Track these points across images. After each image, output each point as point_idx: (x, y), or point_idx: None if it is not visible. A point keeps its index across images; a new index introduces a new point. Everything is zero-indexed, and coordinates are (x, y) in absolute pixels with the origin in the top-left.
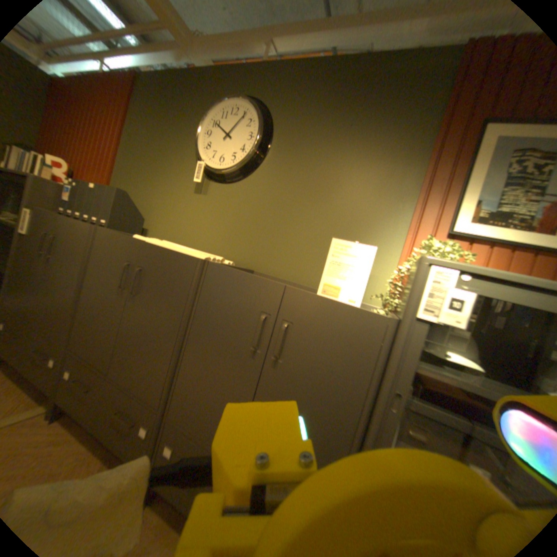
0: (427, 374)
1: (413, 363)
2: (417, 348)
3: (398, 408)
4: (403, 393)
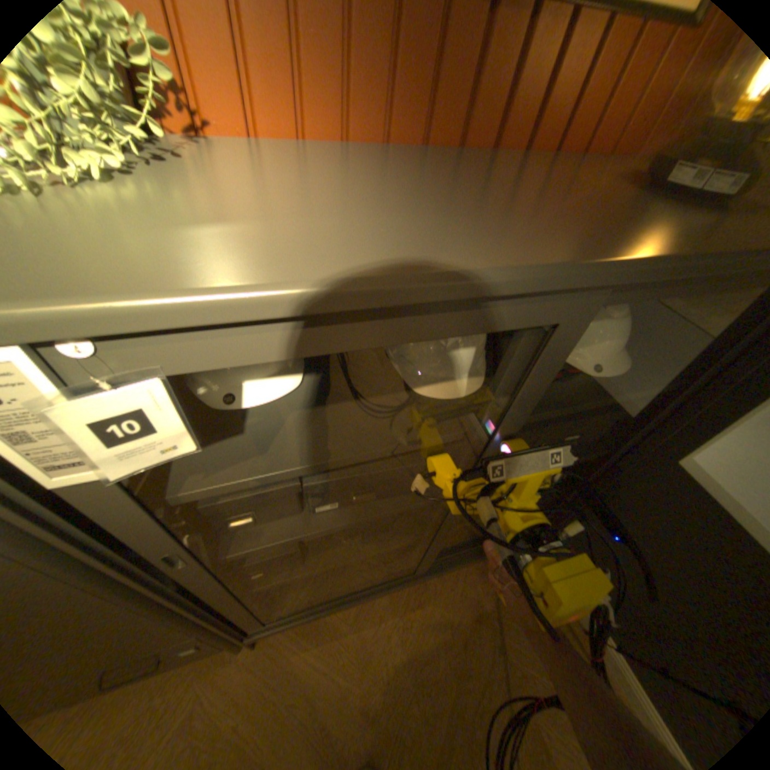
0: (185, 500)
1: (129, 532)
2: (110, 517)
3: (170, 567)
4: (159, 556)
